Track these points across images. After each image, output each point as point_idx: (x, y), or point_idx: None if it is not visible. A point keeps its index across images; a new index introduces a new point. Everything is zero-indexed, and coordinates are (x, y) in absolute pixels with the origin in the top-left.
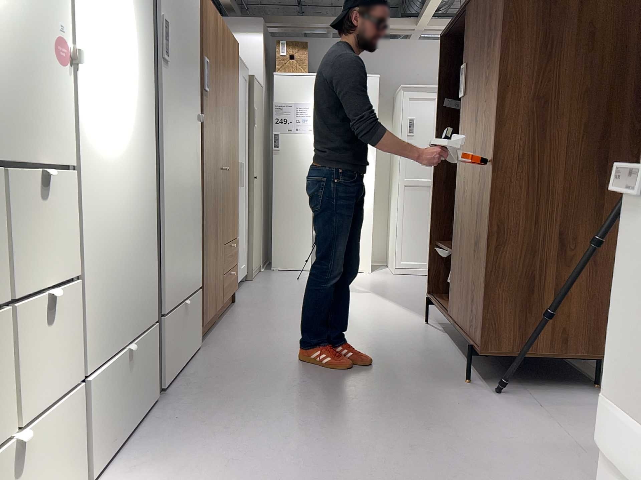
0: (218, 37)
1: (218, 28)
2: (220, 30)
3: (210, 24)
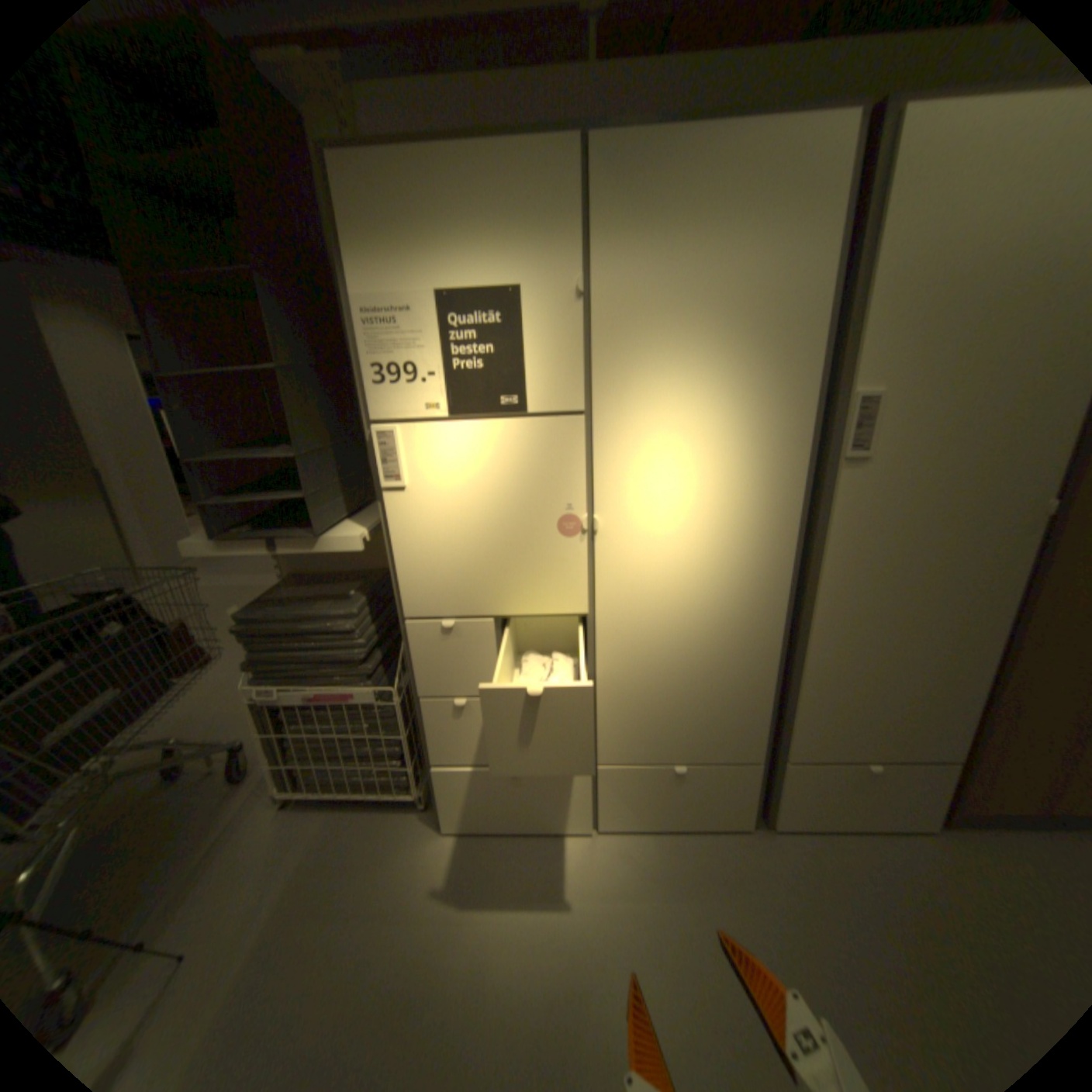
0: None
1: None
2: None
3: None
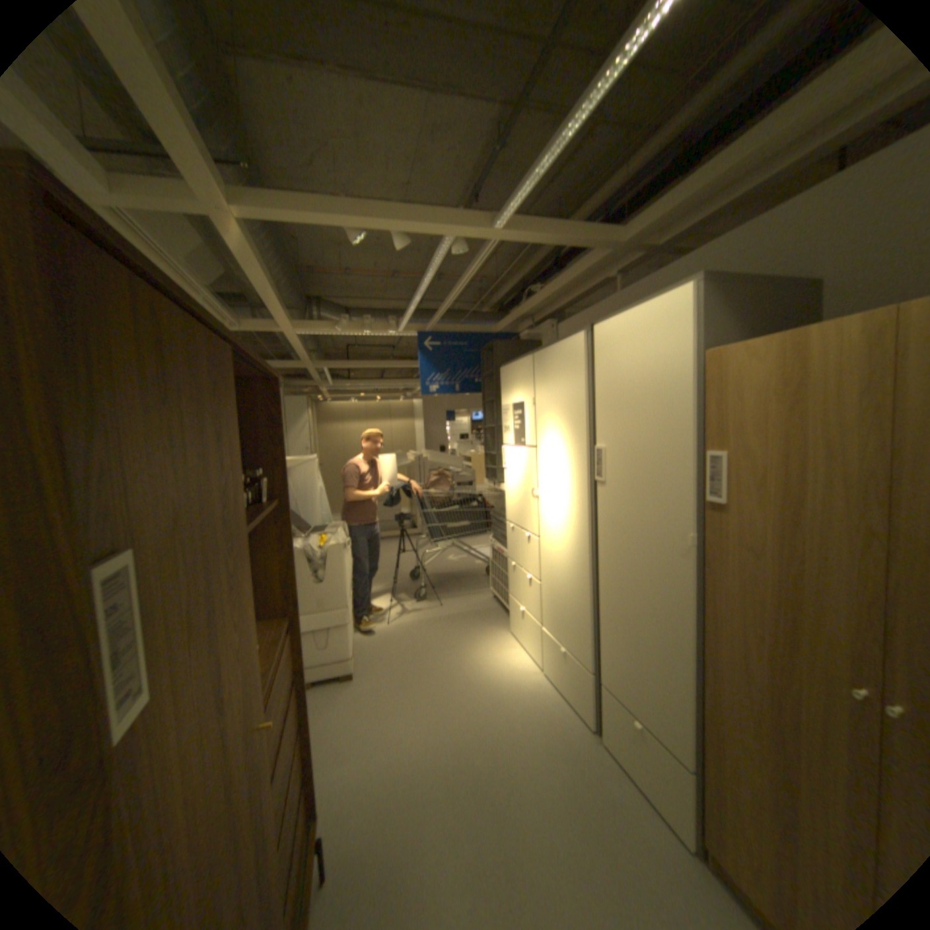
0: (816, 378)
1: (816, 358)
2: (836, 355)
3: (745, 384)
